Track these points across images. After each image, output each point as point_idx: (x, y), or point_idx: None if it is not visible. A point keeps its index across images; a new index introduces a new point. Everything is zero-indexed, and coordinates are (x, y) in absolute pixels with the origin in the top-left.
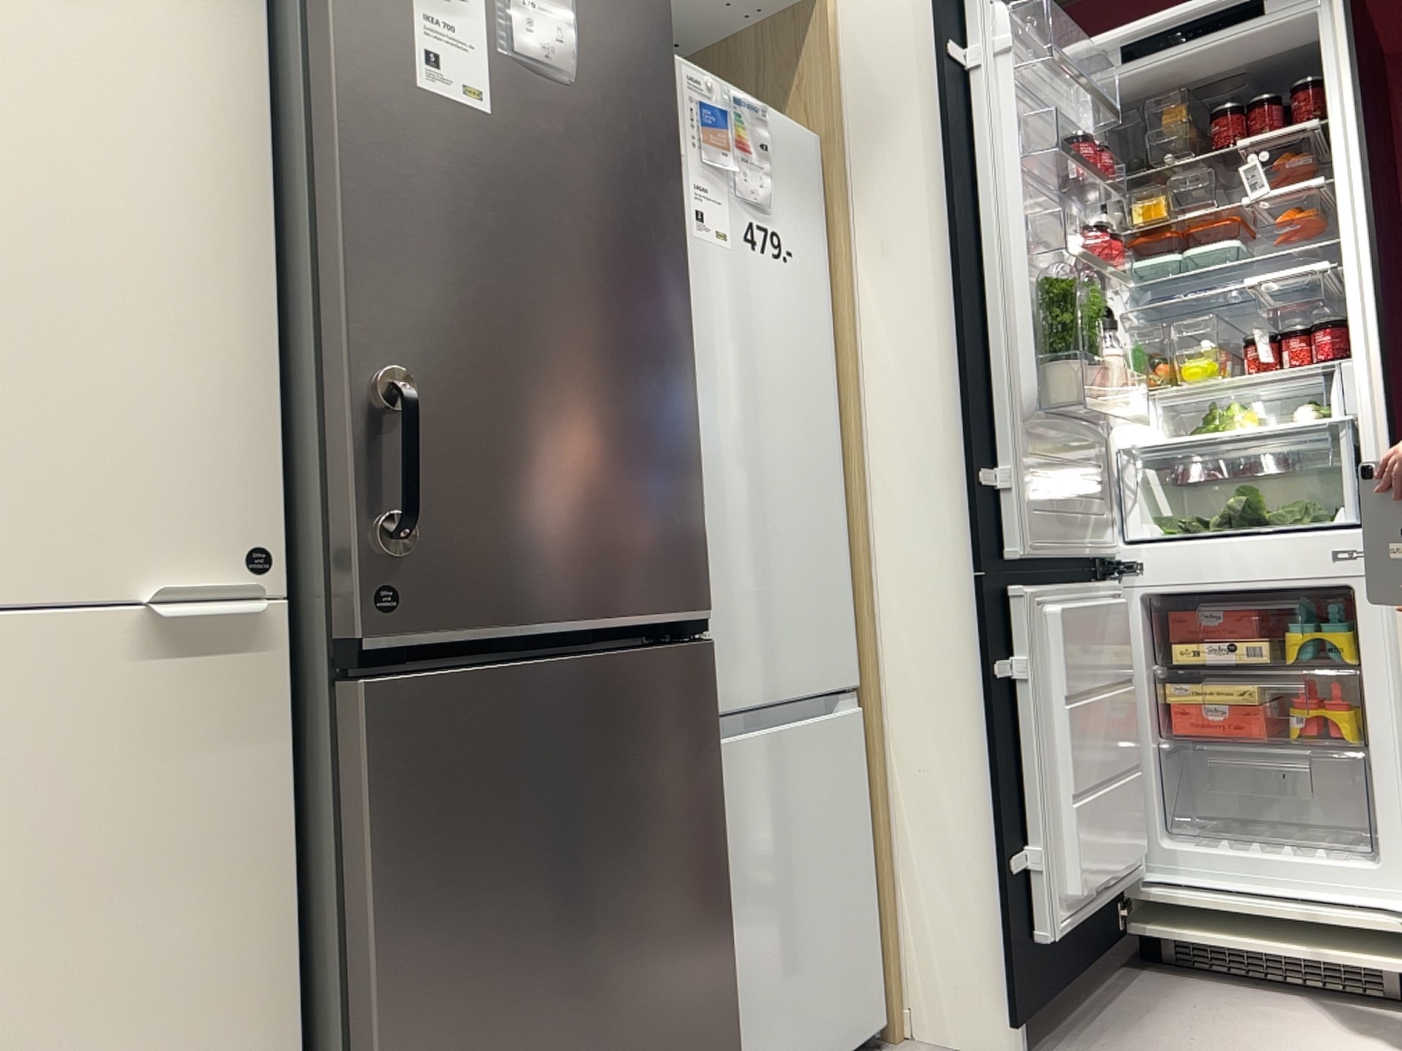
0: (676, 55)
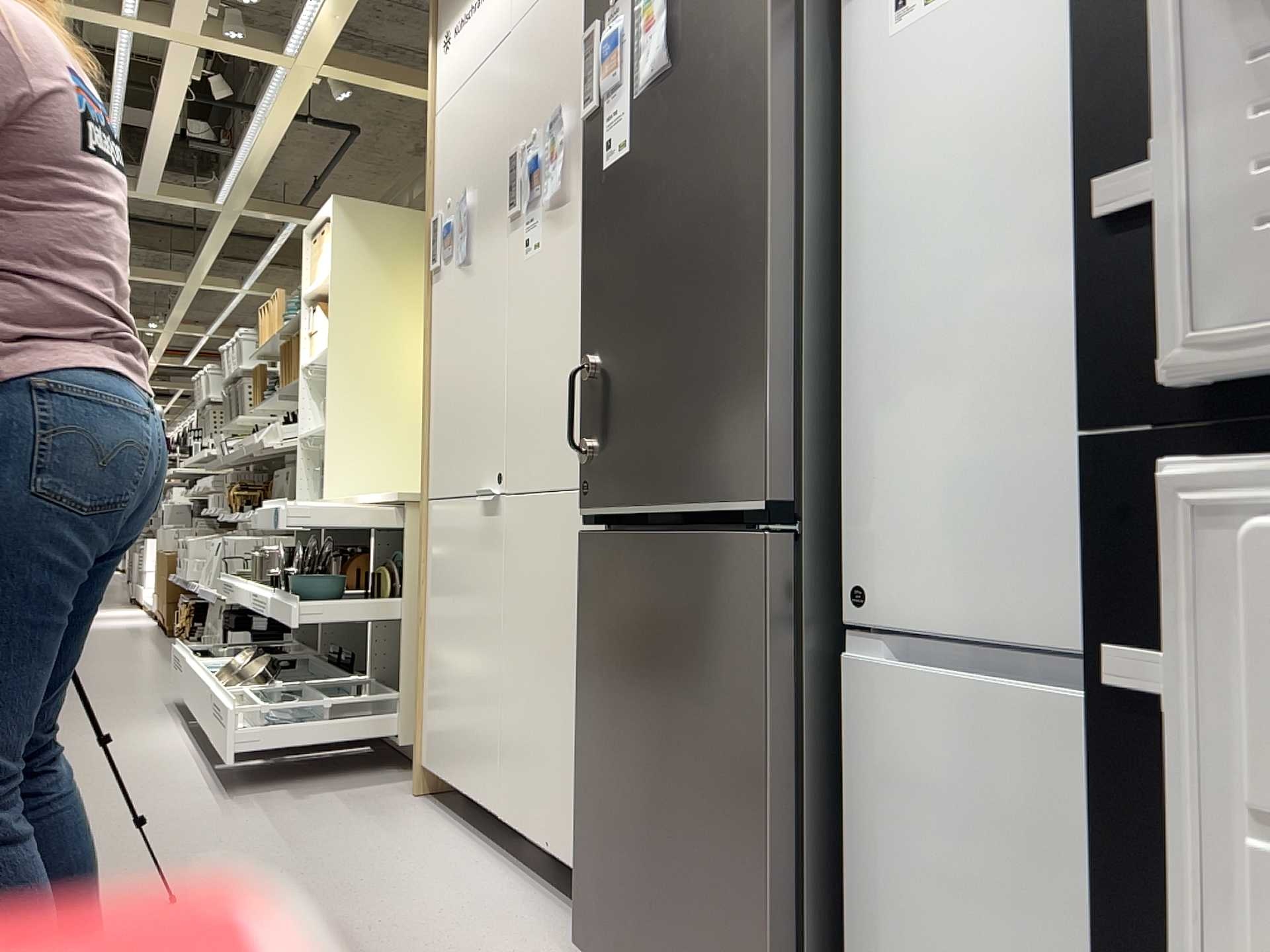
0: None
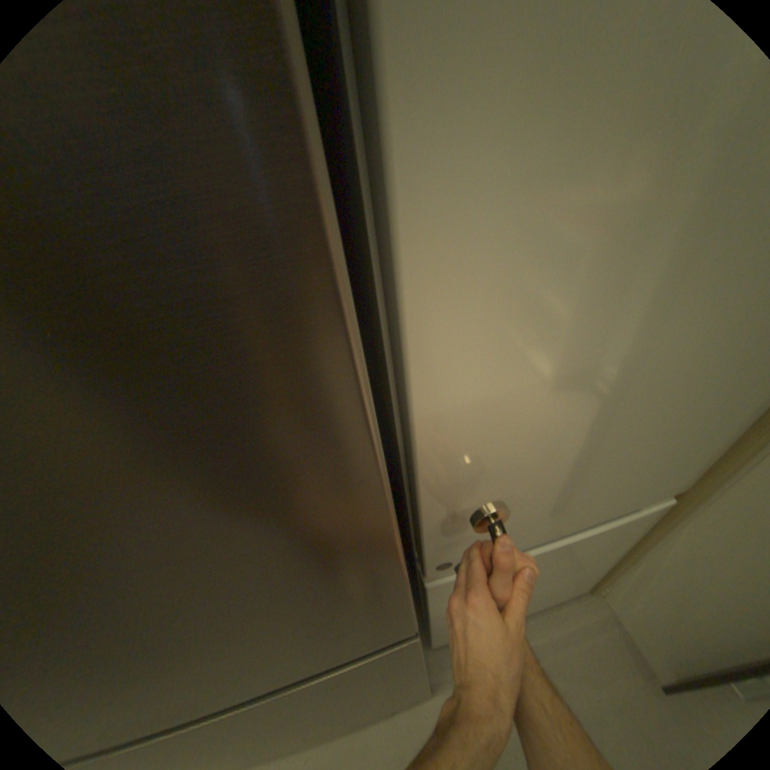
0: None
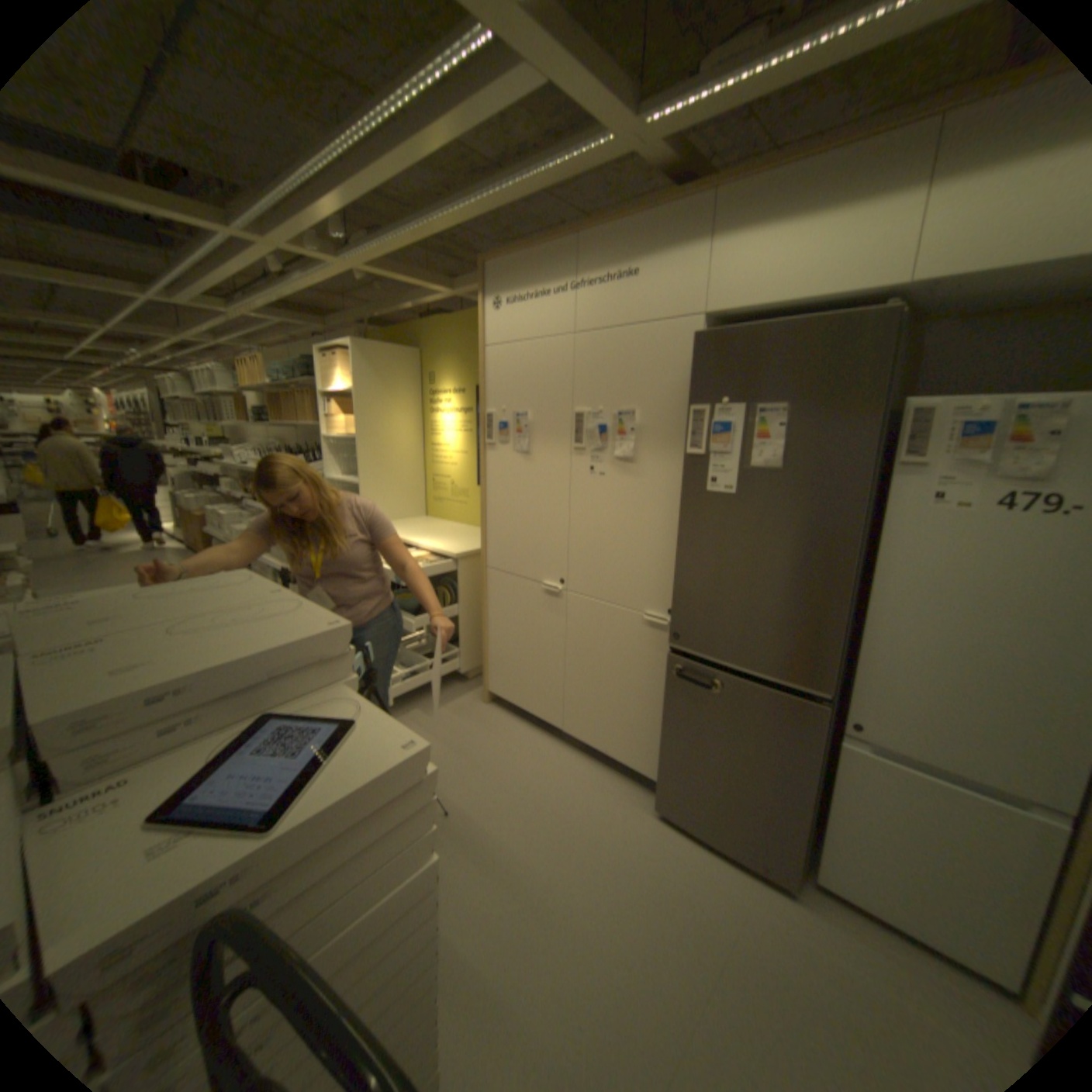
0: (945, 397)
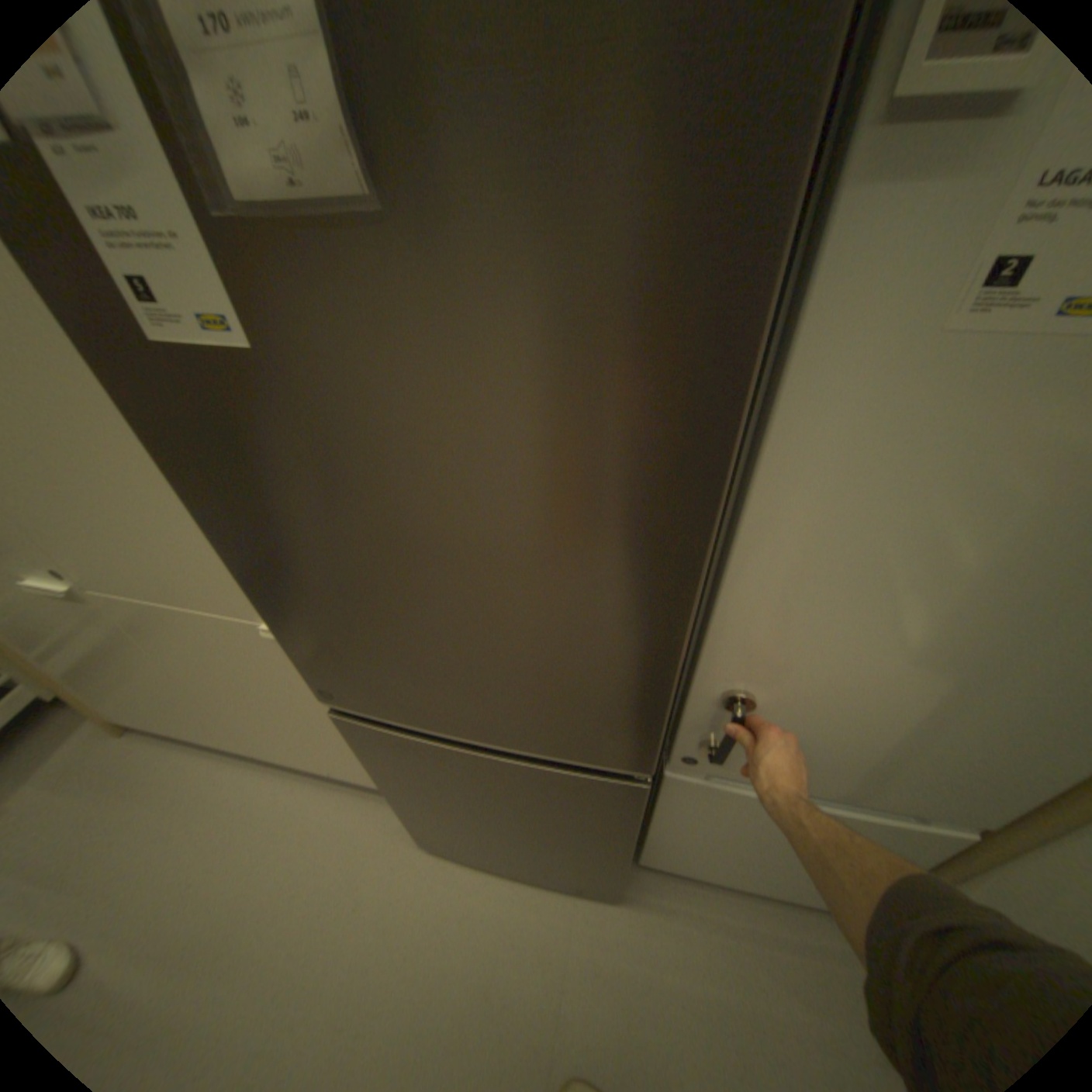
0: None
